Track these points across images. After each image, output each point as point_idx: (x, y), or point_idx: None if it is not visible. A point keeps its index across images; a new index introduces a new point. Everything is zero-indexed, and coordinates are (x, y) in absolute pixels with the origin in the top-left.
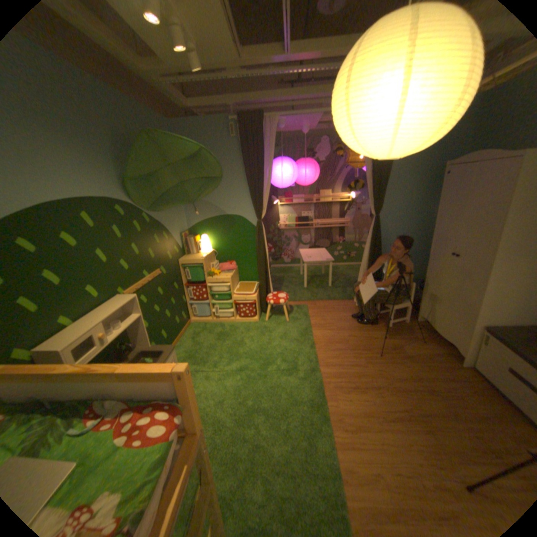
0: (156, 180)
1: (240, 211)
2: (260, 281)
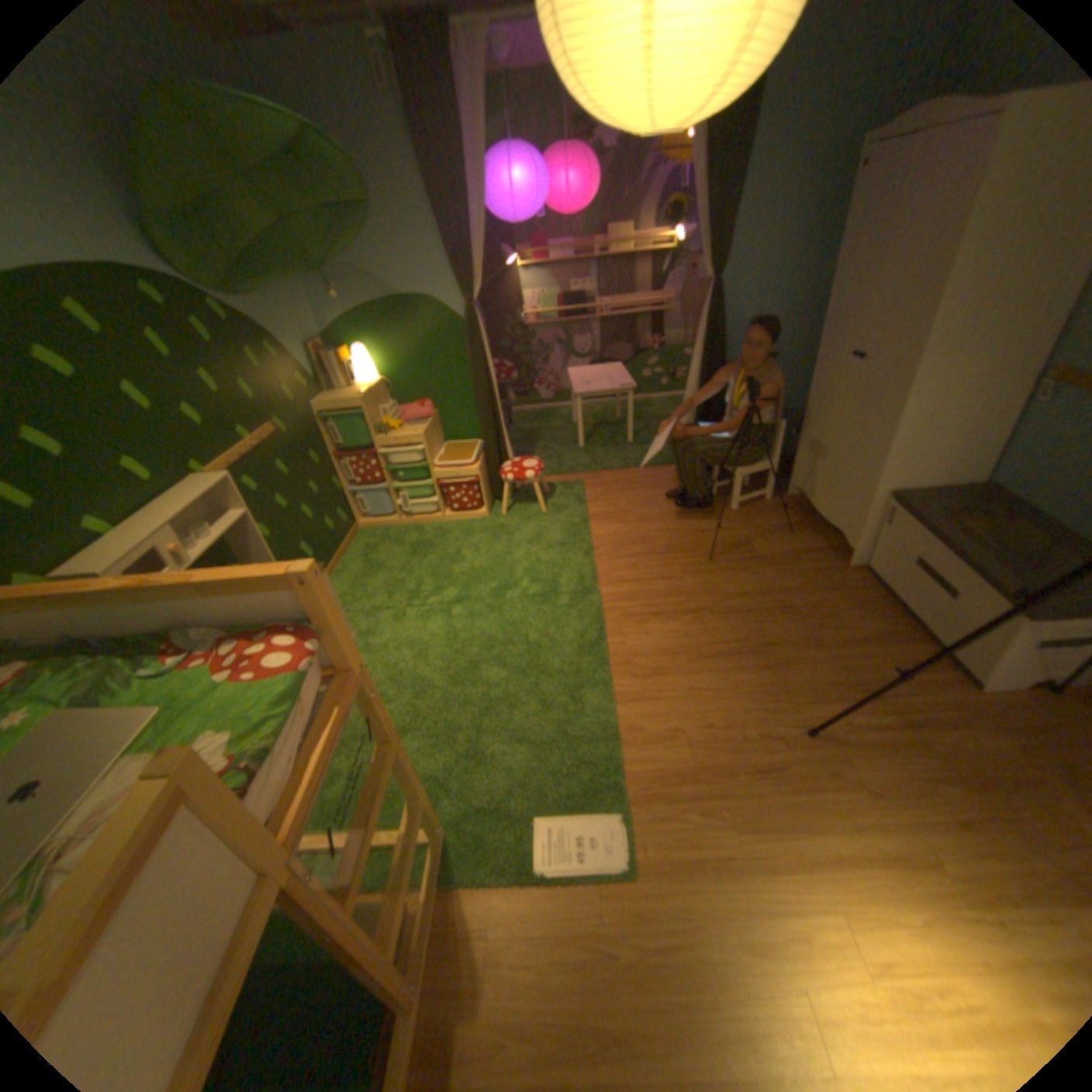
0: (217, 217)
1: (425, 286)
2: (484, 439)
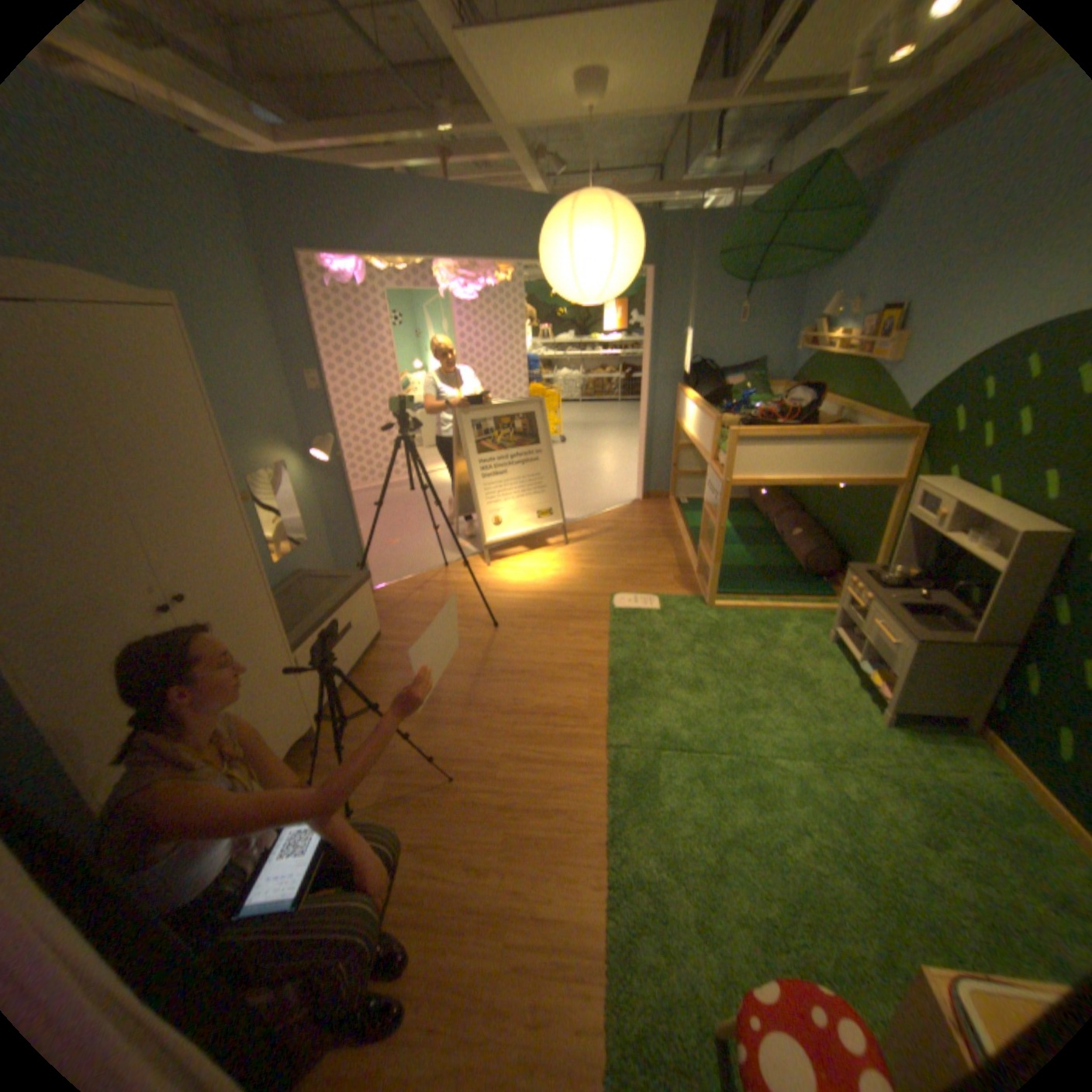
0: None
1: None
2: None
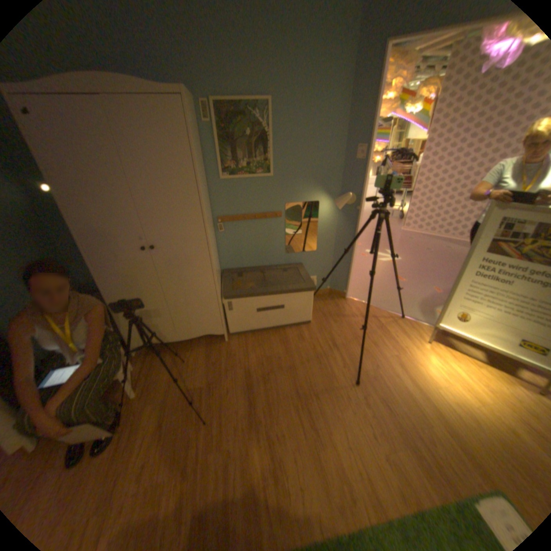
0: None
1: None
2: None
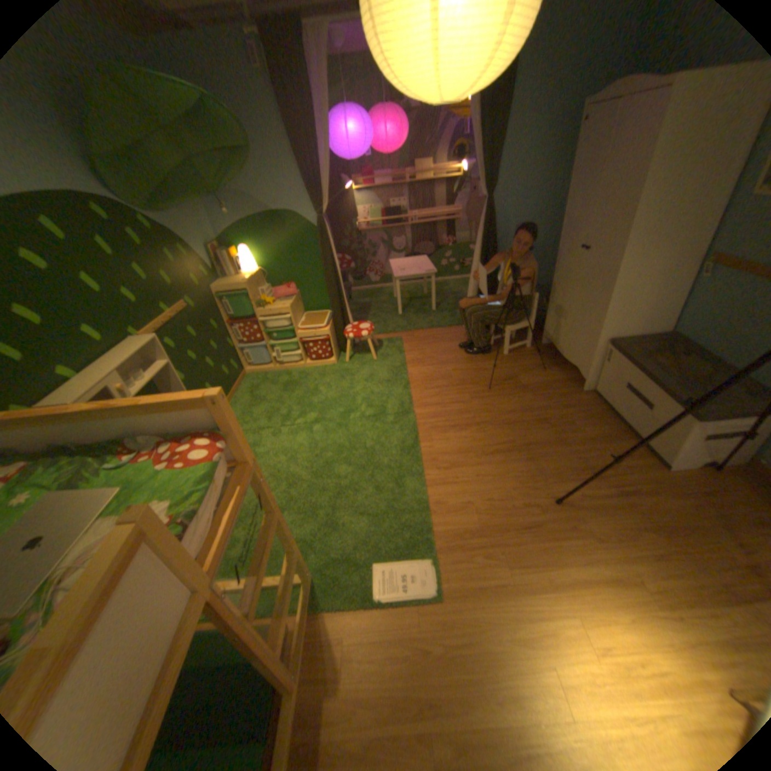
0: (143, 157)
1: (289, 204)
2: (333, 309)
